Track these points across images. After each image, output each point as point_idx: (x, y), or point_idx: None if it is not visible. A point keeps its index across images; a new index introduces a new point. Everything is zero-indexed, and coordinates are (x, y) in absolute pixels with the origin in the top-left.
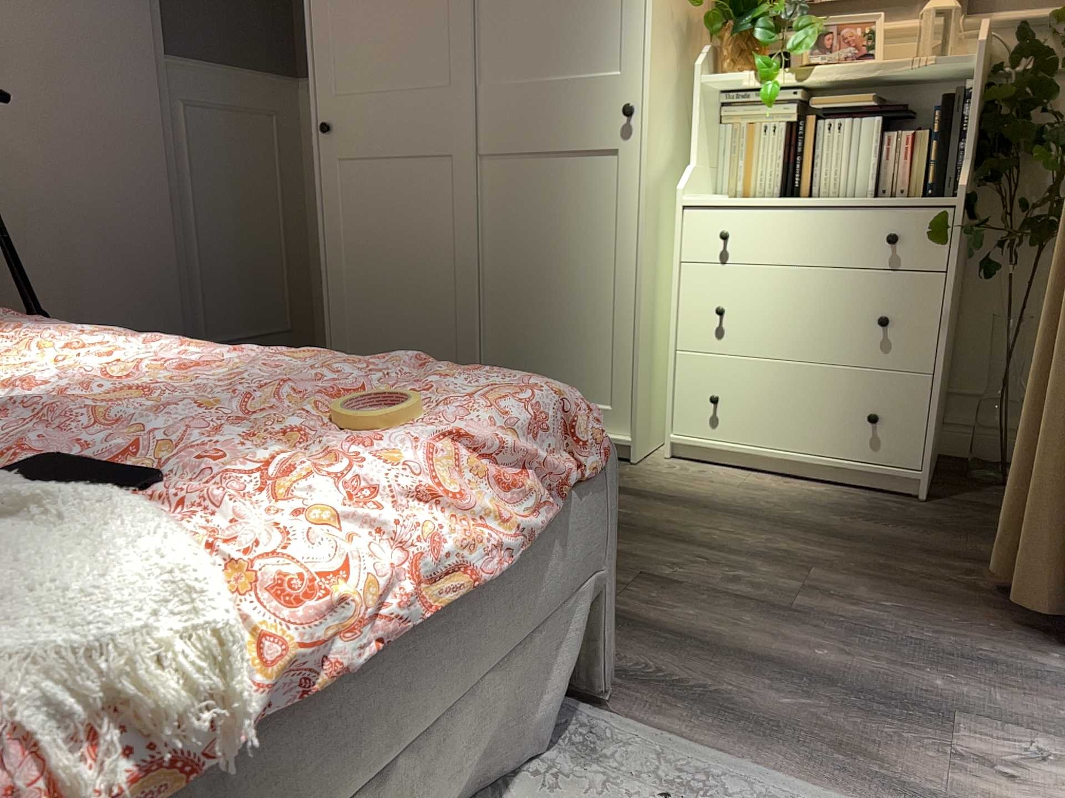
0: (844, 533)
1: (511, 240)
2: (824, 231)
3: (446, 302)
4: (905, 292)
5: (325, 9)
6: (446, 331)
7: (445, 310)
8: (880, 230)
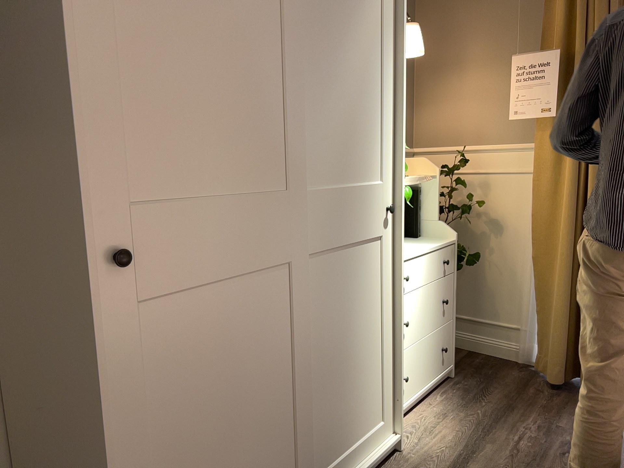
0: (501, 406)
1: (324, 327)
2: (430, 264)
3: (284, 419)
4: (447, 285)
5: (110, 58)
6: (284, 451)
7: (284, 428)
8: (442, 258)
